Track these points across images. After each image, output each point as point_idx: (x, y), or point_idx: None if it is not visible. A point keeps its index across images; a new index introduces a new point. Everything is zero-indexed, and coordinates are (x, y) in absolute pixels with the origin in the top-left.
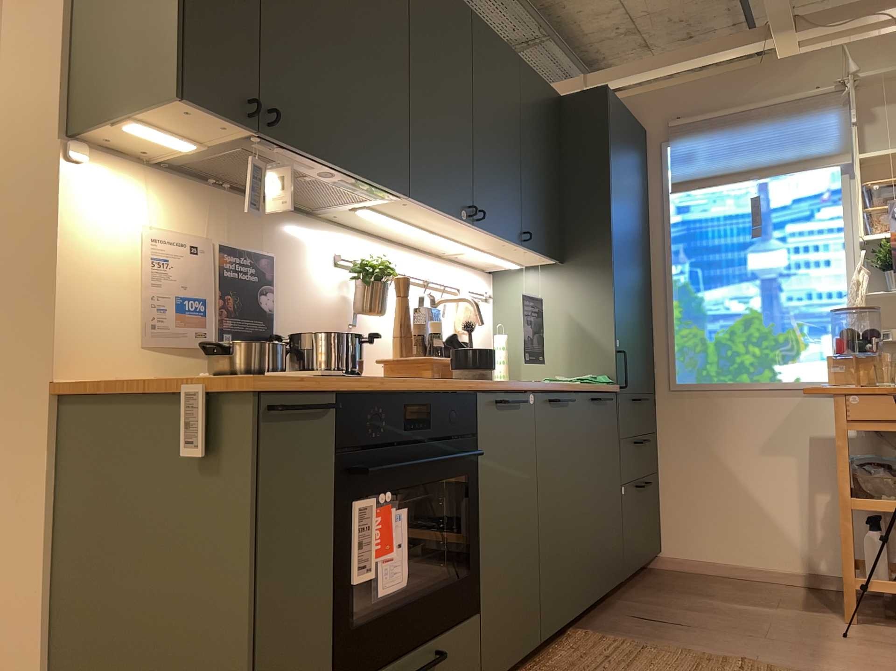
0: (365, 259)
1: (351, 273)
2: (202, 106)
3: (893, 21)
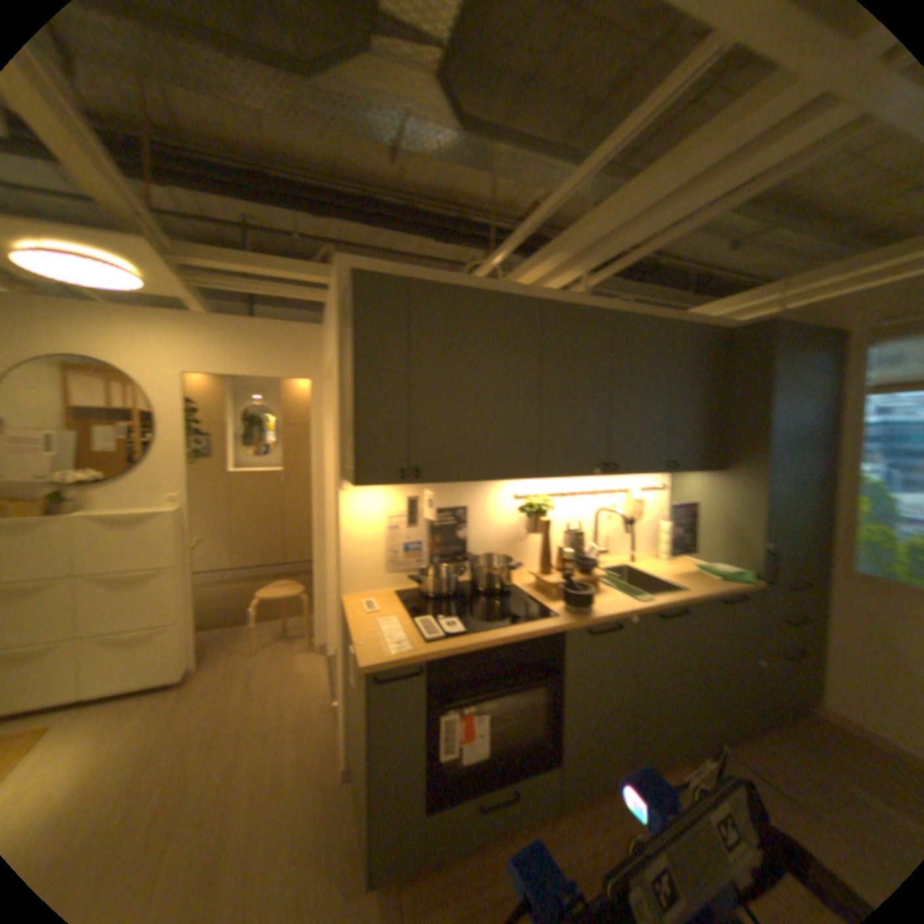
0: (529, 498)
1: (518, 509)
2: (369, 483)
3: None
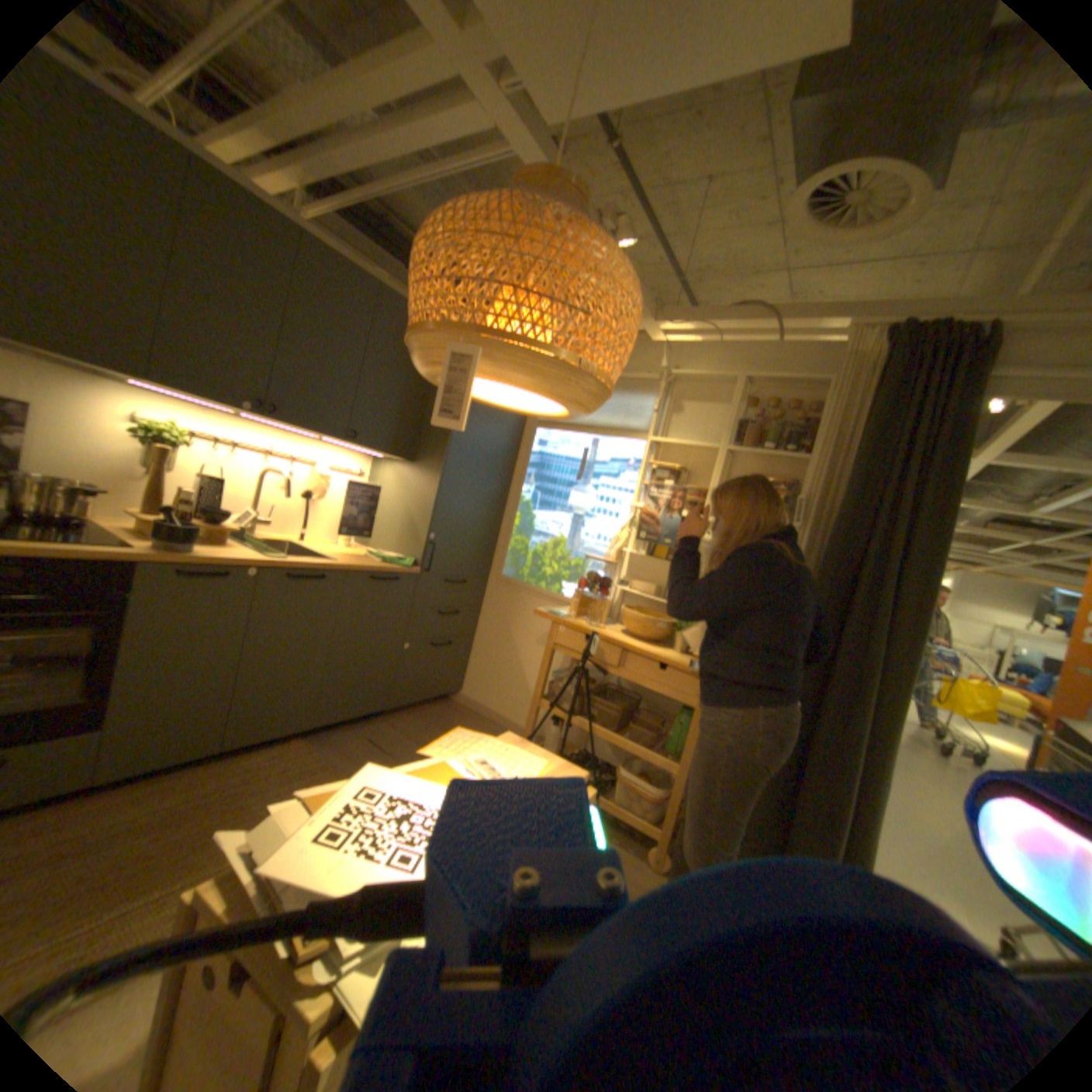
0: (152, 423)
1: (131, 432)
2: None
3: (719, 328)
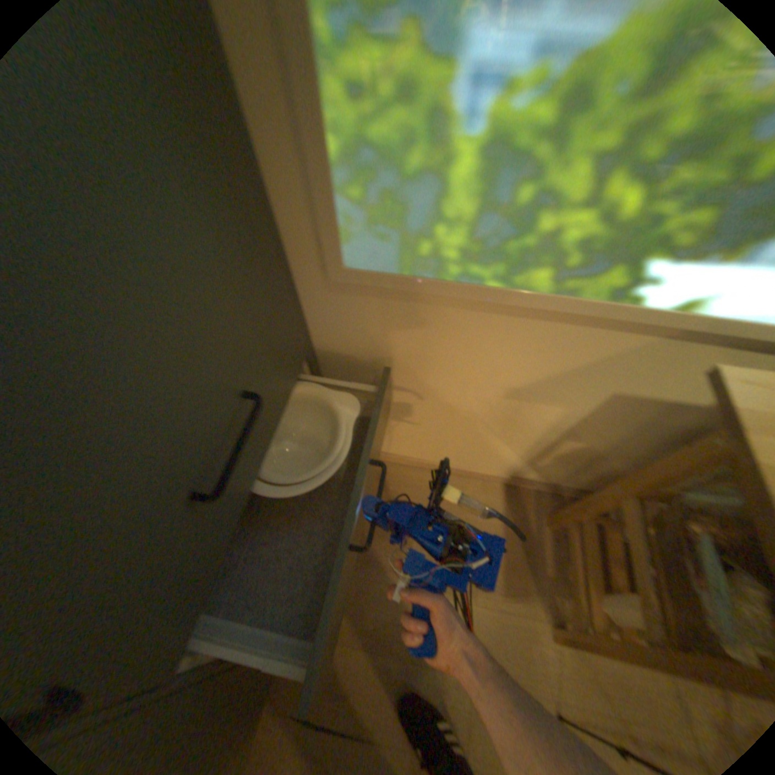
0: None
1: None
2: None
3: None
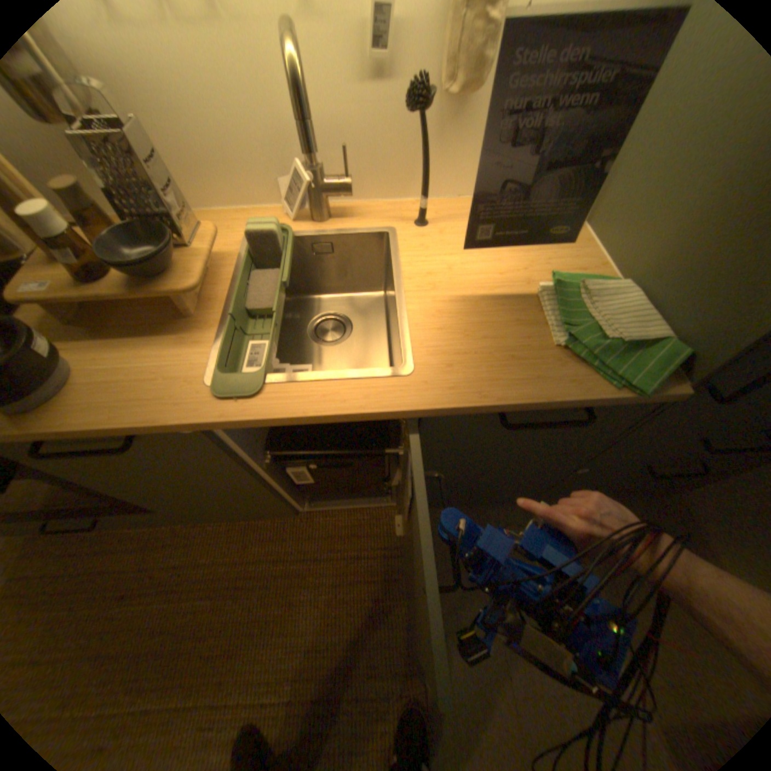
0: None
1: None
2: None
3: None
